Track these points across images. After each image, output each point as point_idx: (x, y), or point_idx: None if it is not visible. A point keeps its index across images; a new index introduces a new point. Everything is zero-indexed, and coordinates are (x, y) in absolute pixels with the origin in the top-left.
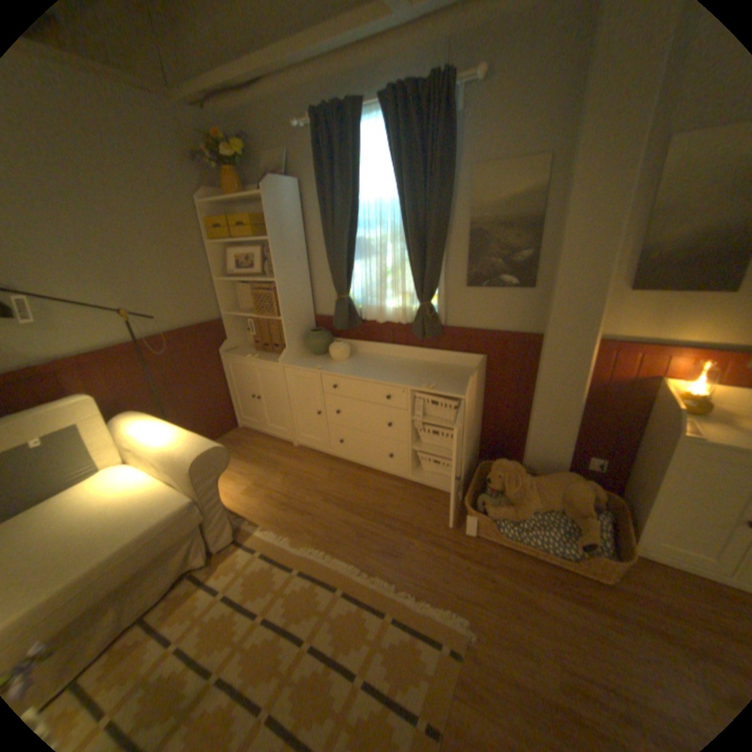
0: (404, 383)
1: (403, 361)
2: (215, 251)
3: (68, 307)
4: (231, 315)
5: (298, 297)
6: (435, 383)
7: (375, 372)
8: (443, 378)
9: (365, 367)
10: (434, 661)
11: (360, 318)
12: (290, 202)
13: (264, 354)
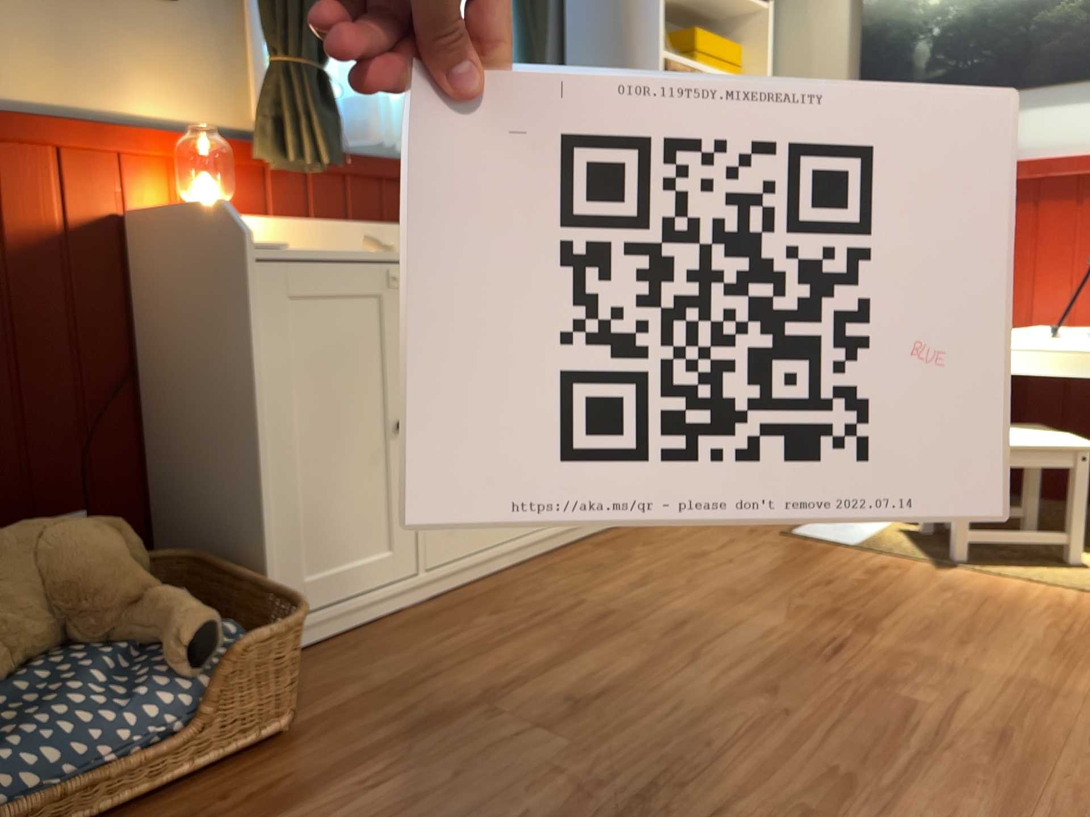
0: None
1: None
2: None
3: None
4: None
5: None
6: None
7: None
8: None
9: None
10: None
11: None
12: None
13: None
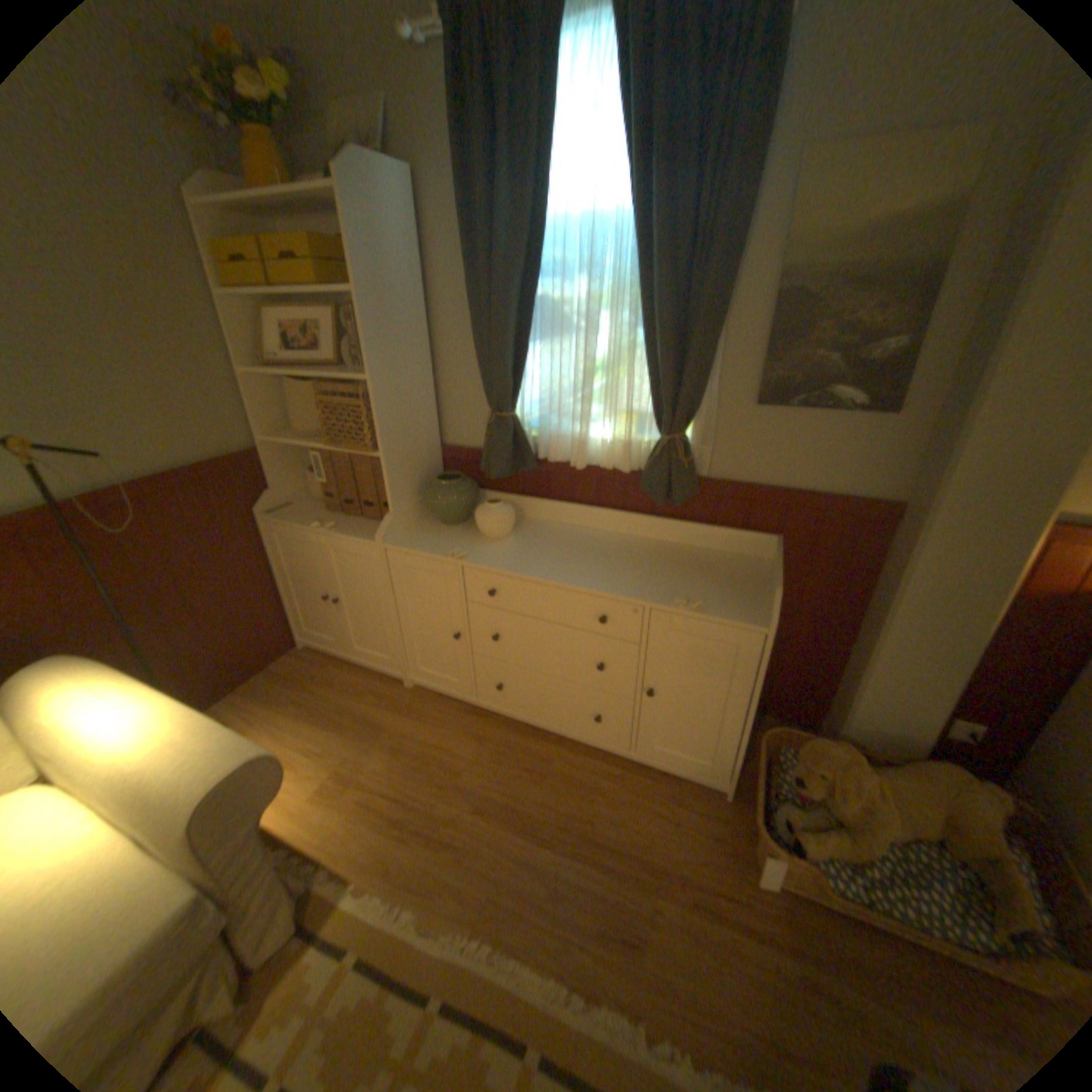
0: (636, 595)
1: (617, 540)
2: (236, 312)
3: None
4: (275, 441)
5: (412, 412)
6: (700, 596)
7: (571, 565)
8: (707, 582)
9: (550, 554)
10: None
11: (534, 456)
12: (396, 214)
13: (344, 519)
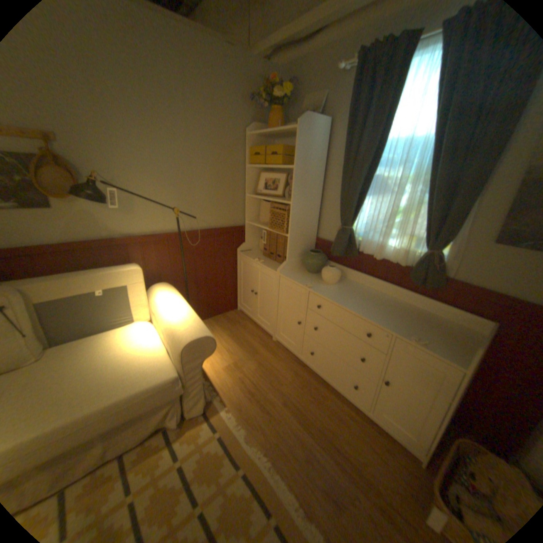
0: (391, 328)
1: (391, 300)
2: (251, 174)
3: (144, 201)
4: (252, 224)
5: (306, 220)
6: (429, 340)
7: (361, 305)
8: (437, 335)
9: (352, 297)
10: None
11: (357, 249)
12: (320, 138)
13: (268, 260)
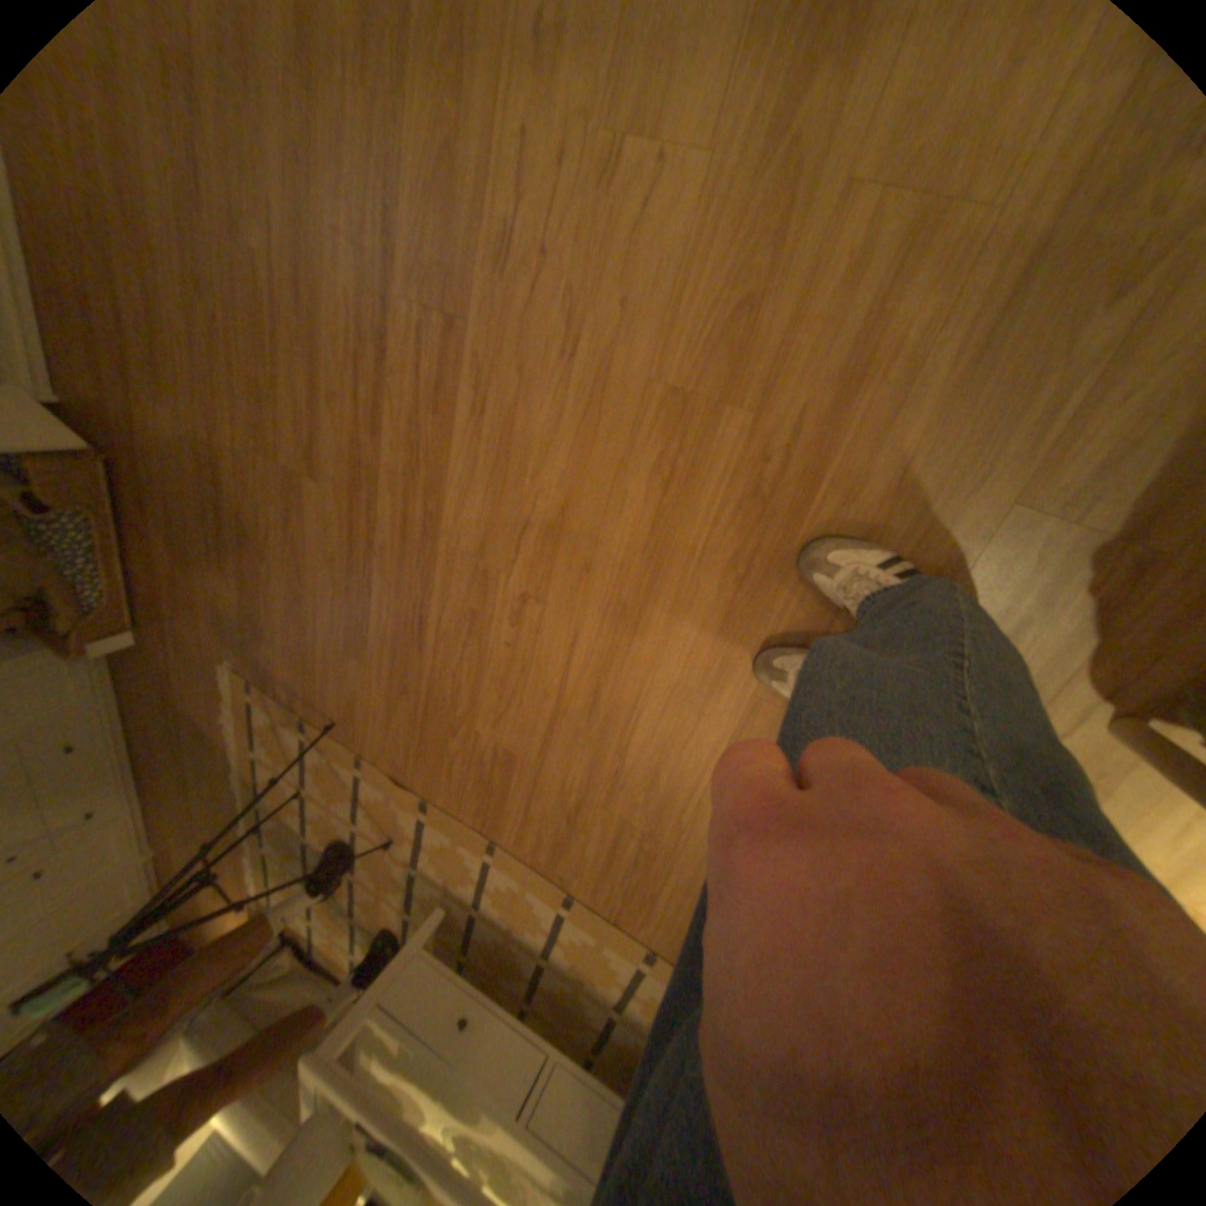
0: None
1: None
2: None
3: None
4: None
5: None
6: None
7: None
8: None
9: None
10: (251, 712)
11: None
12: None
13: None
